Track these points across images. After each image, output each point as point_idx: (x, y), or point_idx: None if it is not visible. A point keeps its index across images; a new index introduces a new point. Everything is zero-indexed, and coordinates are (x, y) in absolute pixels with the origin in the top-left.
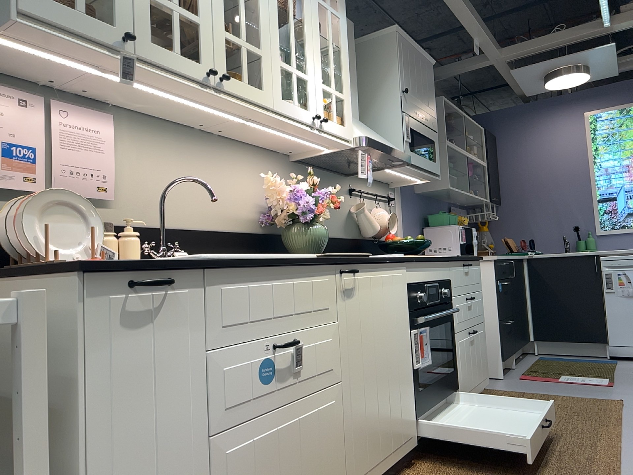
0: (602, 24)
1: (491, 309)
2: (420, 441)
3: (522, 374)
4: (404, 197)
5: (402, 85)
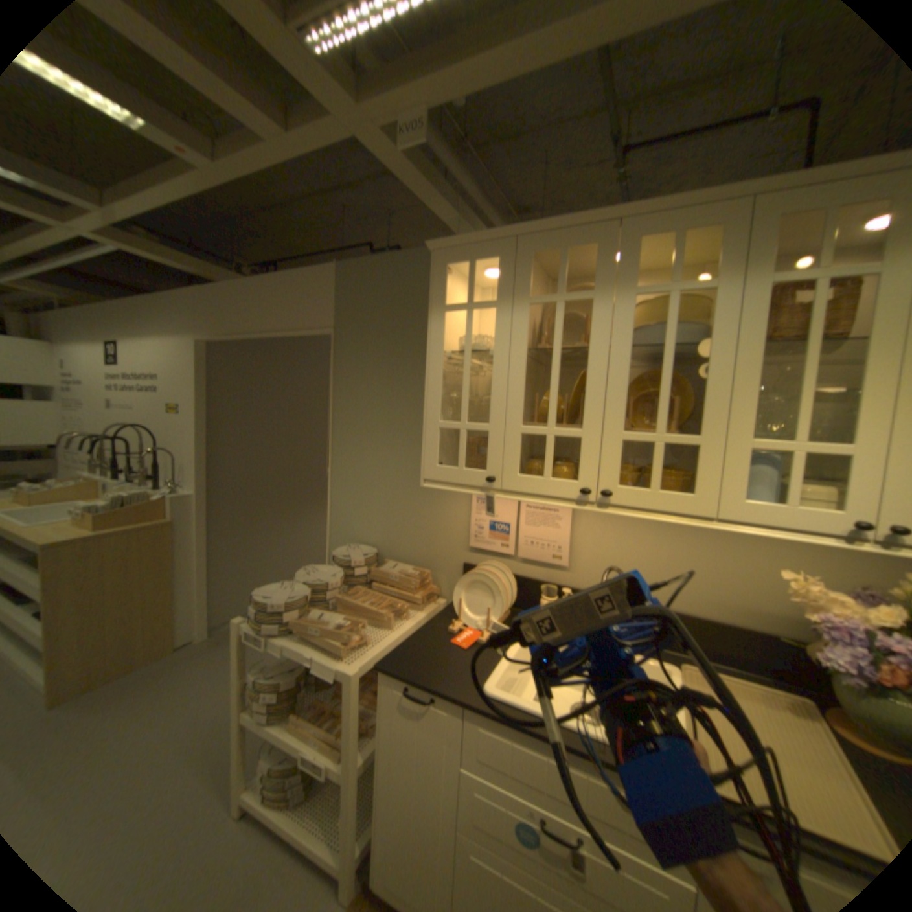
0: None
1: None
2: None
3: None
4: None
5: None
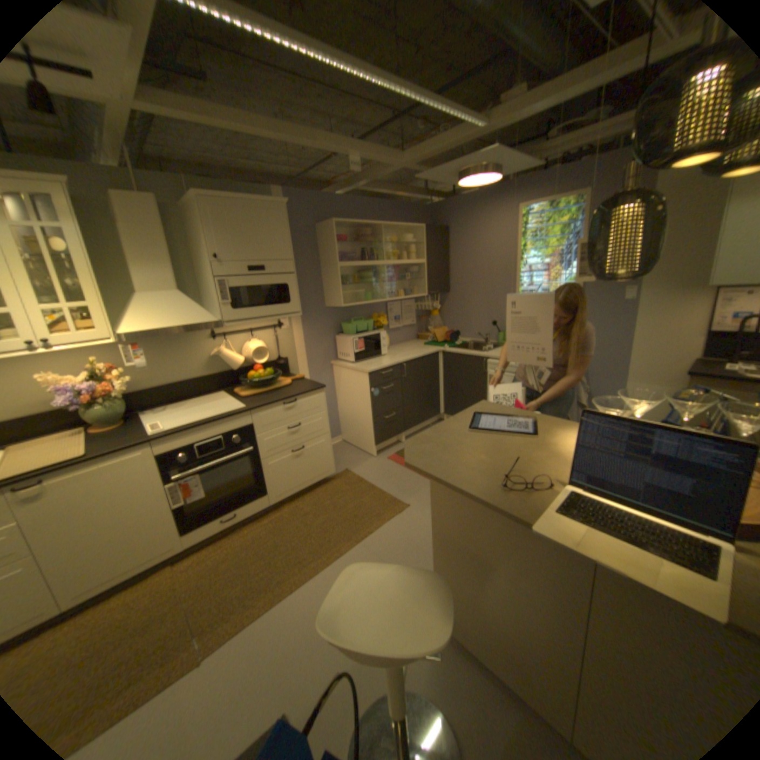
0: (479, 124)
1: (367, 410)
2: (188, 548)
3: (396, 454)
4: (304, 317)
5: (211, 251)
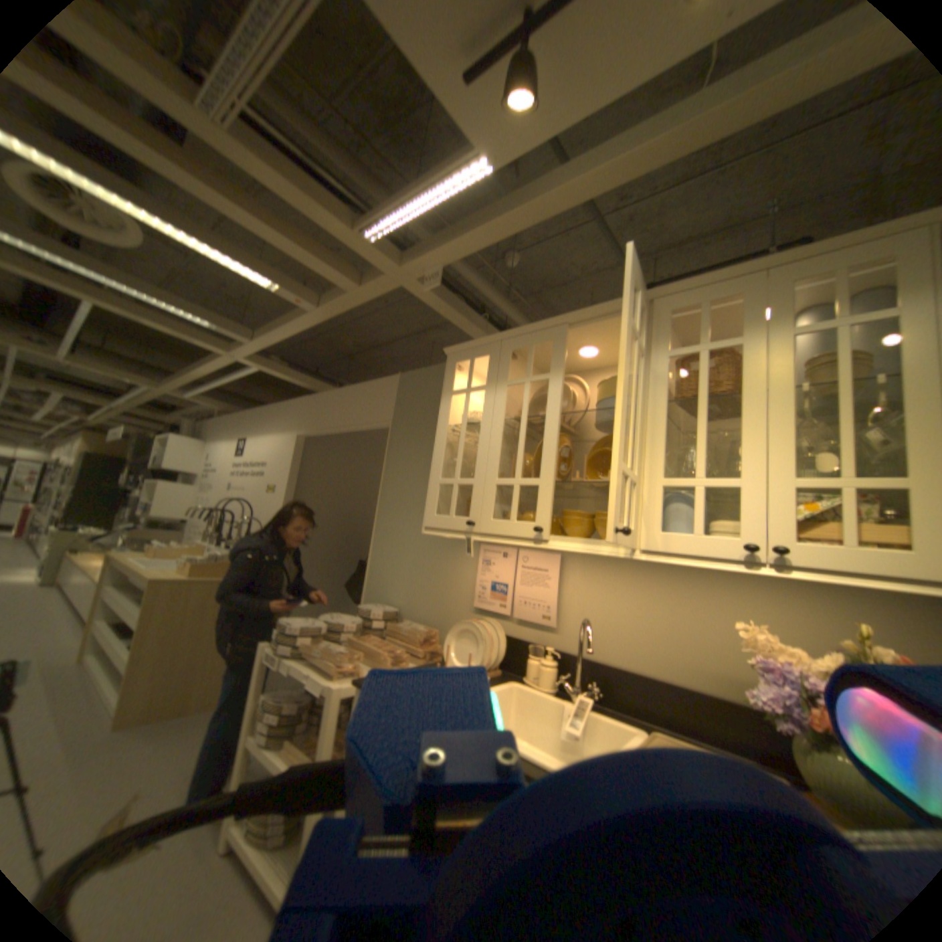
0: None
1: None
2: None
3: None
4: None
5: None
